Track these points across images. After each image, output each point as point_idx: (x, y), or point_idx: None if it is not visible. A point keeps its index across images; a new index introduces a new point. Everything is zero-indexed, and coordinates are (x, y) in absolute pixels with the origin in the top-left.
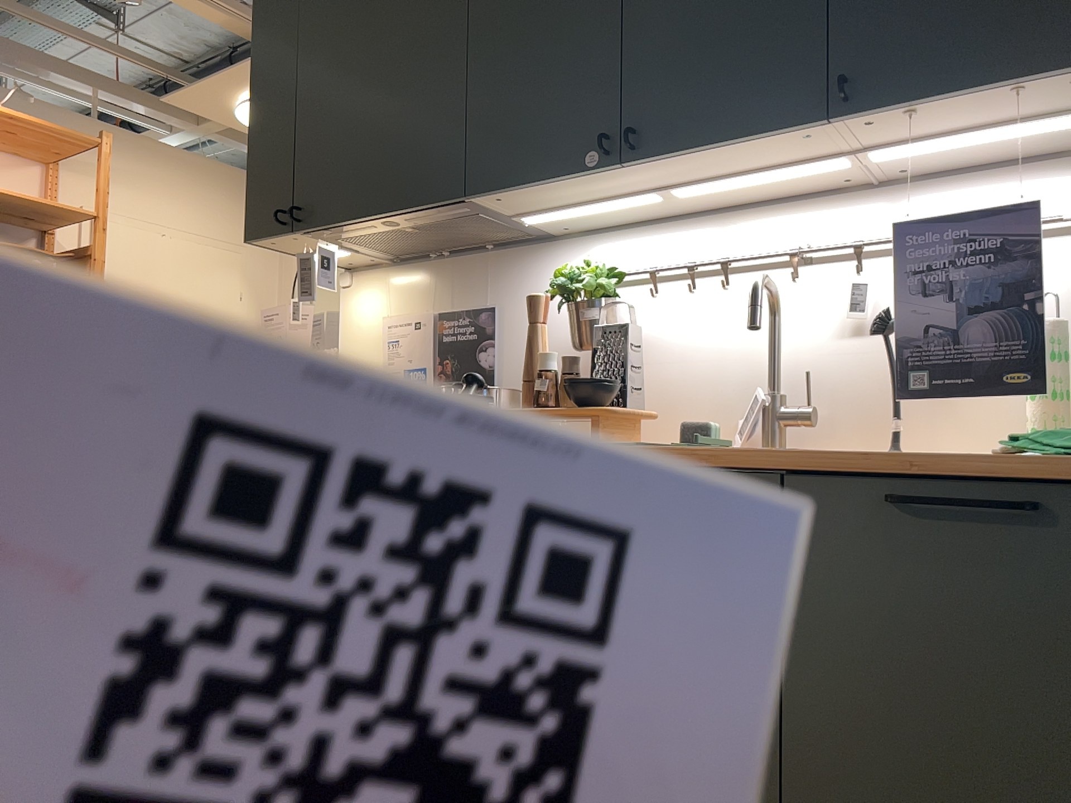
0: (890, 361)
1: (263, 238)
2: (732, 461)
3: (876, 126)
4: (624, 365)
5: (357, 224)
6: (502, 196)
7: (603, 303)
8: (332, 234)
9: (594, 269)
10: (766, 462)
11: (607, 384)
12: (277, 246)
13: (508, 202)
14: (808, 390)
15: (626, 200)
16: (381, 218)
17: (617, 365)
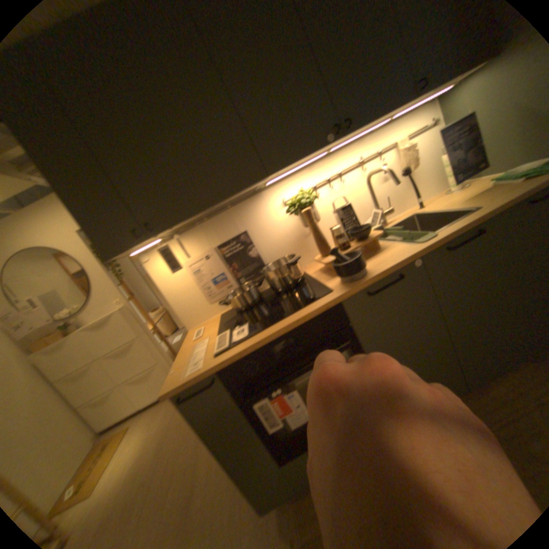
0: (414, 181)
1: (120, 251)
2: (489, 216)
3: (421, 97)
4: (352, 219)
5: (194, 215)
6: (280, 170)
7: (313, 203)
8: (172, 228)
9: (308, 191)
10: (499, 210)
11: (365, 225)
12: (124, 253)
13: (277, 172)
14: (390, 201)
15: (316, 156)
16: (212, 205)
17: (353, 219)
